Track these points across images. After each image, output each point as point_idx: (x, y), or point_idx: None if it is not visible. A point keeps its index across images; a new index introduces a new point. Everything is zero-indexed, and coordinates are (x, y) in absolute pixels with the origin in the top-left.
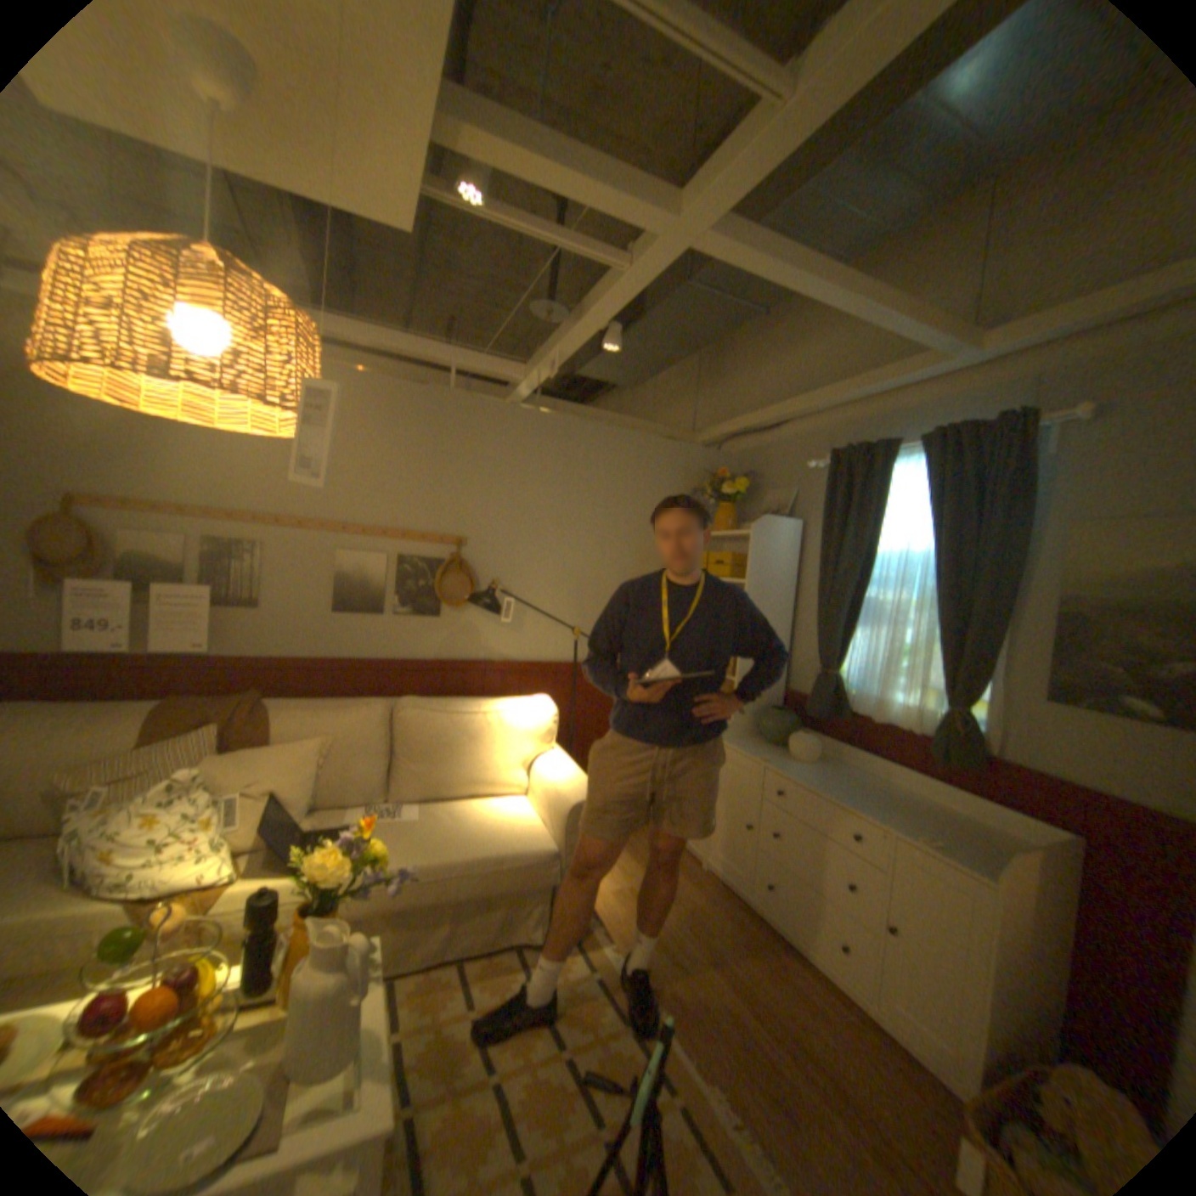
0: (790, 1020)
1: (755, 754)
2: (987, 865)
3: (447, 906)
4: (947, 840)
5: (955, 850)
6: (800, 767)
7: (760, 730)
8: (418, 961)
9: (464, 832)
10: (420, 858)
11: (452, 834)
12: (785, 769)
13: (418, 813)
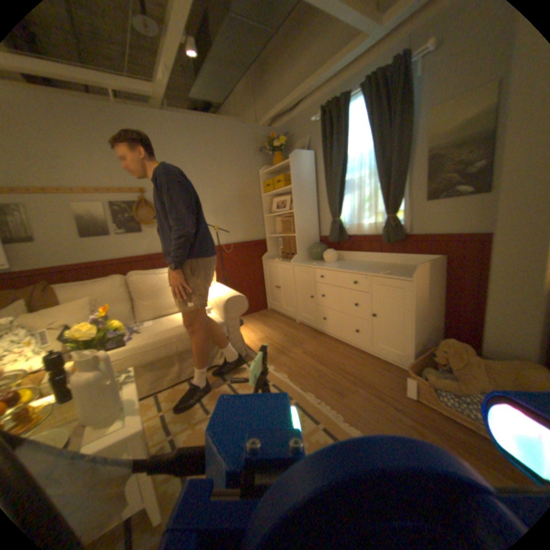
0: (337, 363)
1: (309, 264)
2: (408, 274)
3: (172, 354)
4: (391, 271)
5: (395, 273)
6: (329, 264)
7: (311, 256)
8: (166, 382)
9: (175, 323)
10: (153, 336)
11: (169, 325)
12: (322, 265)
13: (152, 322)
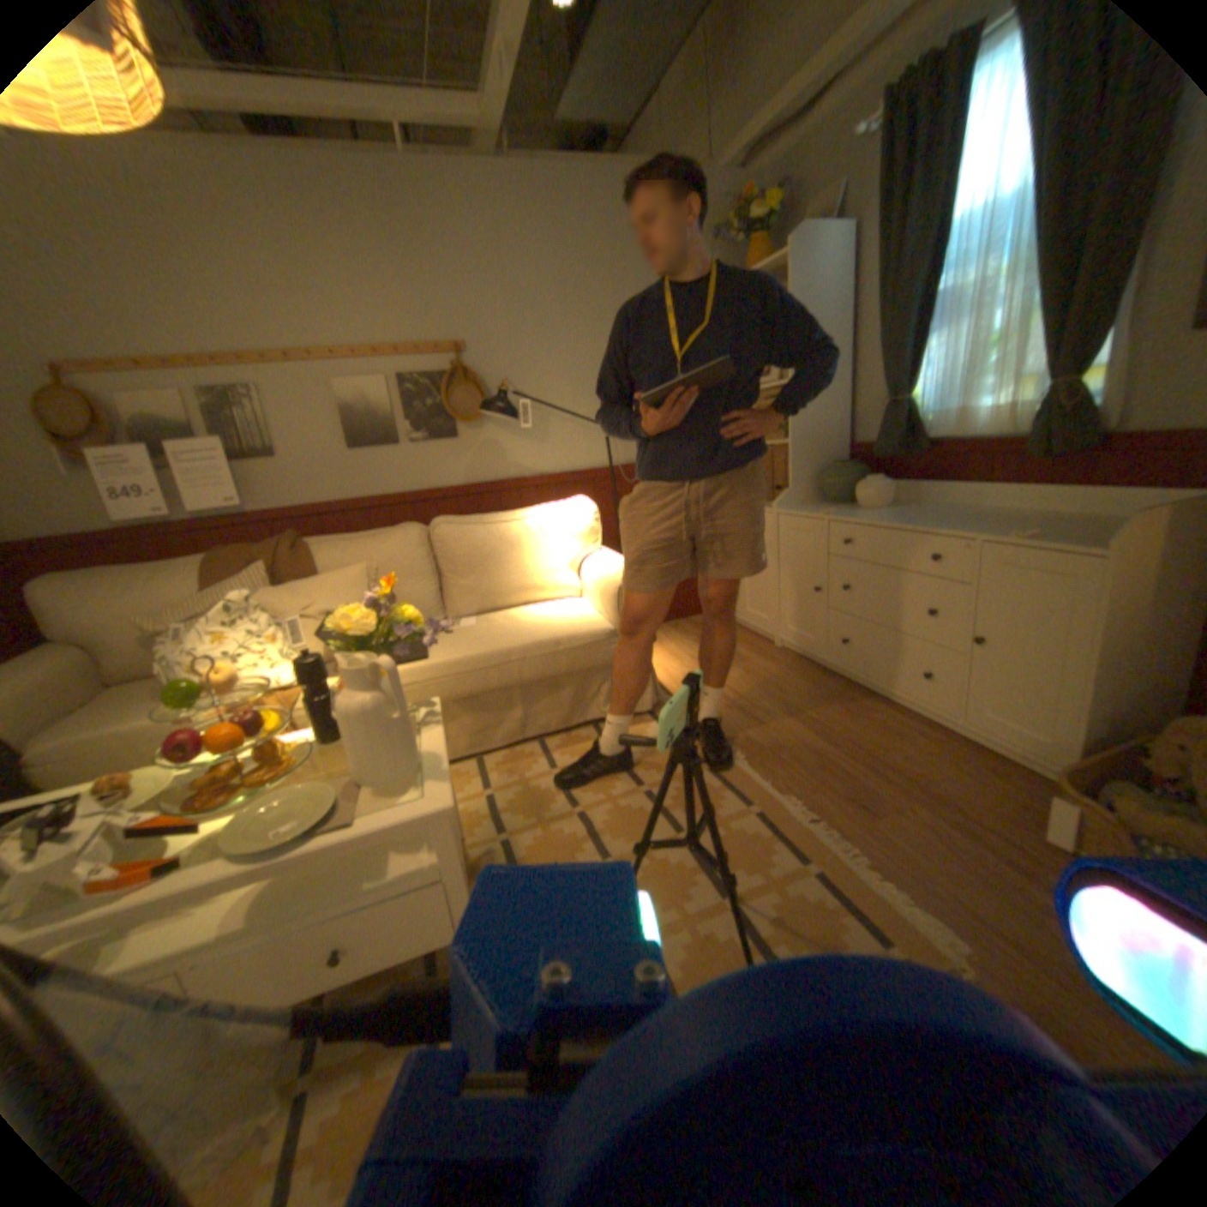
0: (869, 743)
1: (818, 511)
2: (1097, 539)
3: (513, 684)
4: (1046, 530)
5: (1056, 535)
6: (871, 511)
7: (825, 493)
8: (500, 735)
9: (520, 624)
10: (477, 645)
11: (508, 627)
12: (853, 515)
13: (476, 619)
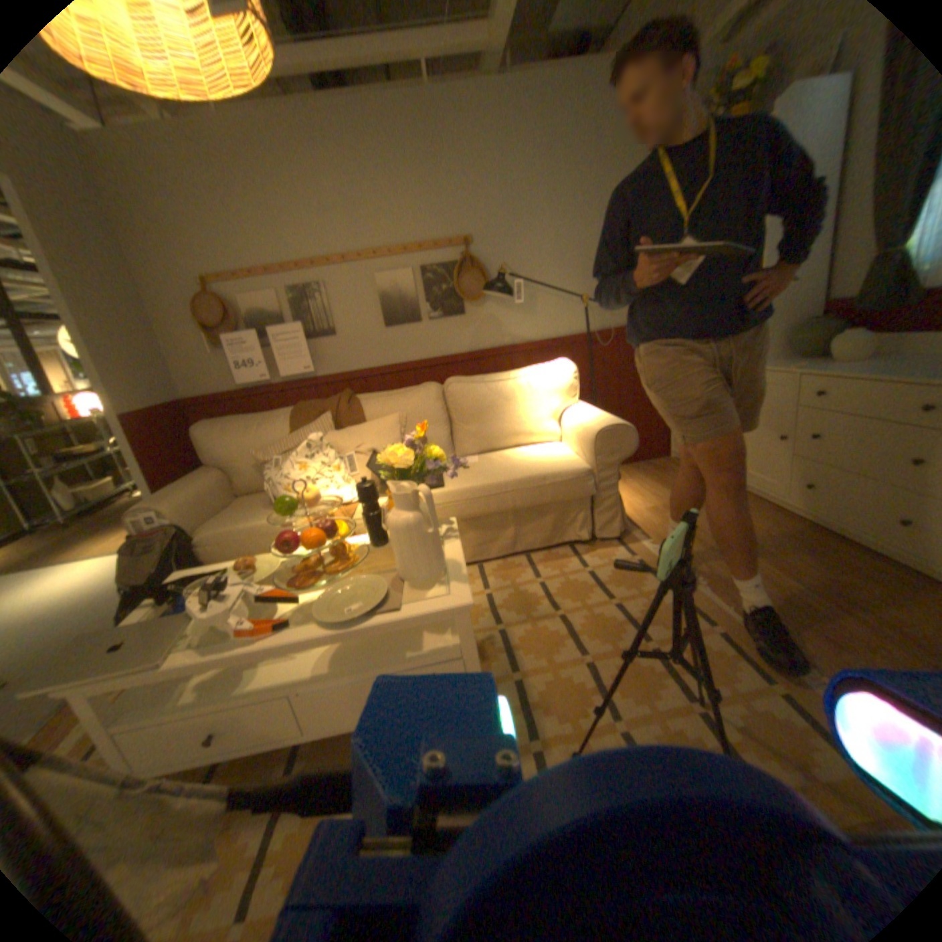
0: (834, 581)
1: (788, 366)
2: None
3: (507, 510)
4: None
5: None
6: (847, 364)
7: (794, 349)
8: (495, 549)
9: (512, 463)
10: (480, 478)
11: (503, 464)
12: (827, 368)
13: (477, 457)
